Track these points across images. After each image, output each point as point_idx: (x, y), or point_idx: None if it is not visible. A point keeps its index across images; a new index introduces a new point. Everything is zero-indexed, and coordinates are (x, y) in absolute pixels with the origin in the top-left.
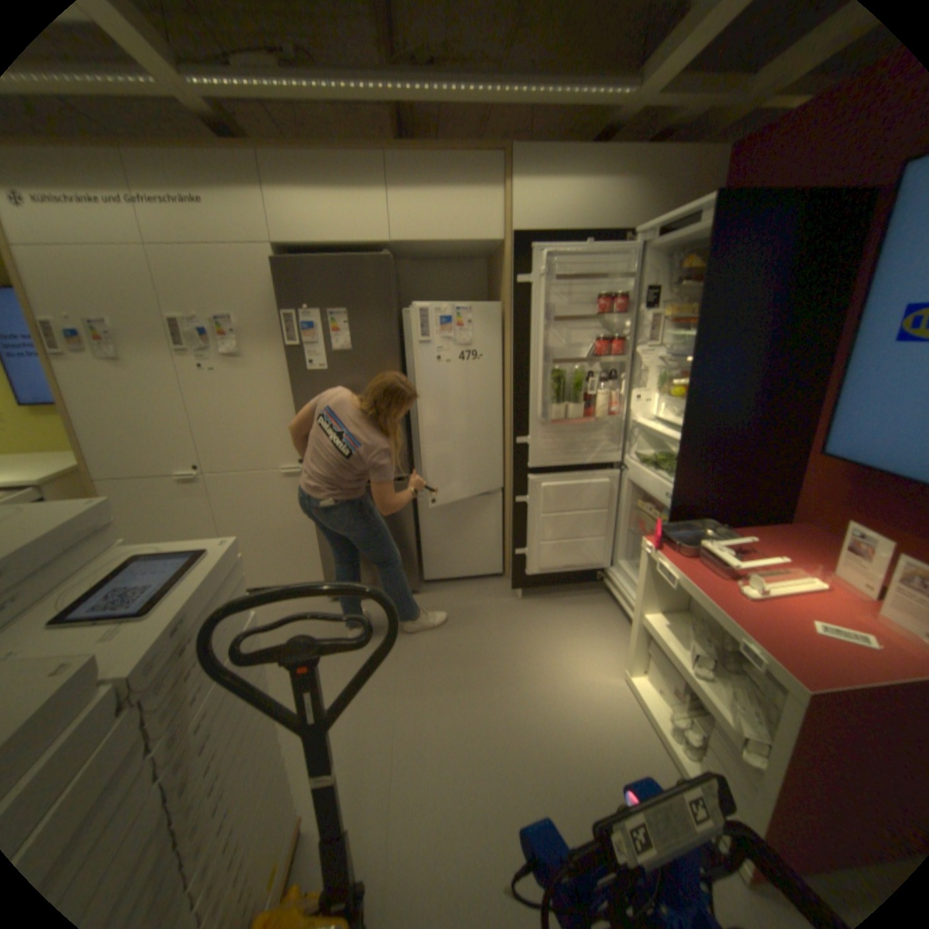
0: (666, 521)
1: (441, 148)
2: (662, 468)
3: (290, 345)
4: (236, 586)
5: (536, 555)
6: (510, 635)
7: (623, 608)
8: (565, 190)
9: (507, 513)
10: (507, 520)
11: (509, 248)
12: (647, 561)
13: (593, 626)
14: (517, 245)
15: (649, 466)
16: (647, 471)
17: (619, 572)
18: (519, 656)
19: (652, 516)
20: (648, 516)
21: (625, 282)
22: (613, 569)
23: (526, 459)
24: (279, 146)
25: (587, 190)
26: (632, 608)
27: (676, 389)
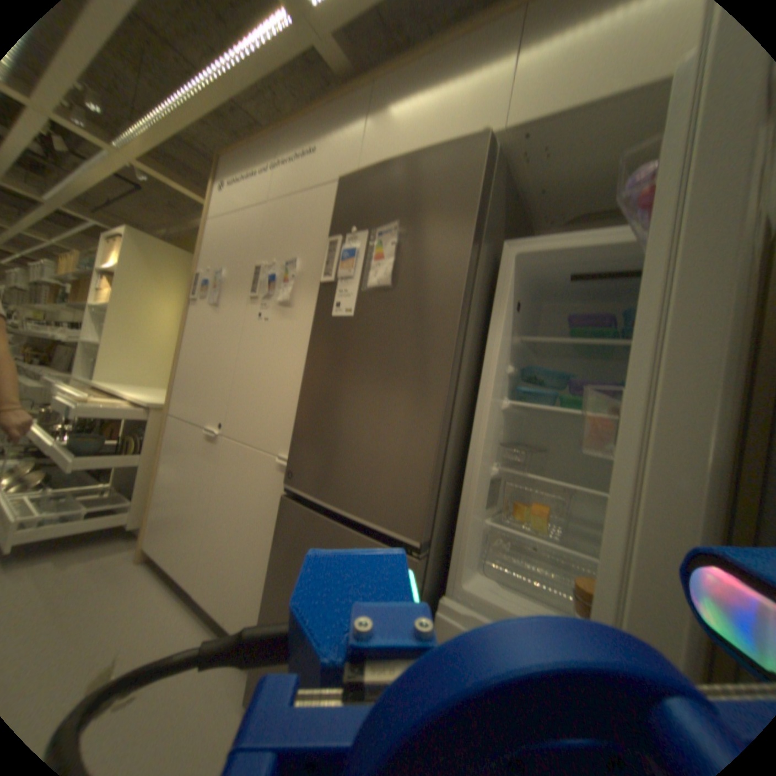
0: None
1: None
2: None
3: (324, 280)
4: None
5: None
6: None
7: None
8: None
9: None
10: None
11: None
12: None
13: None
14: None
15: None
16: None
17: None
18: None
19: None
20: None
21: None
22: None
23: None
24: (394, 62)
25: None
26: None
27: None
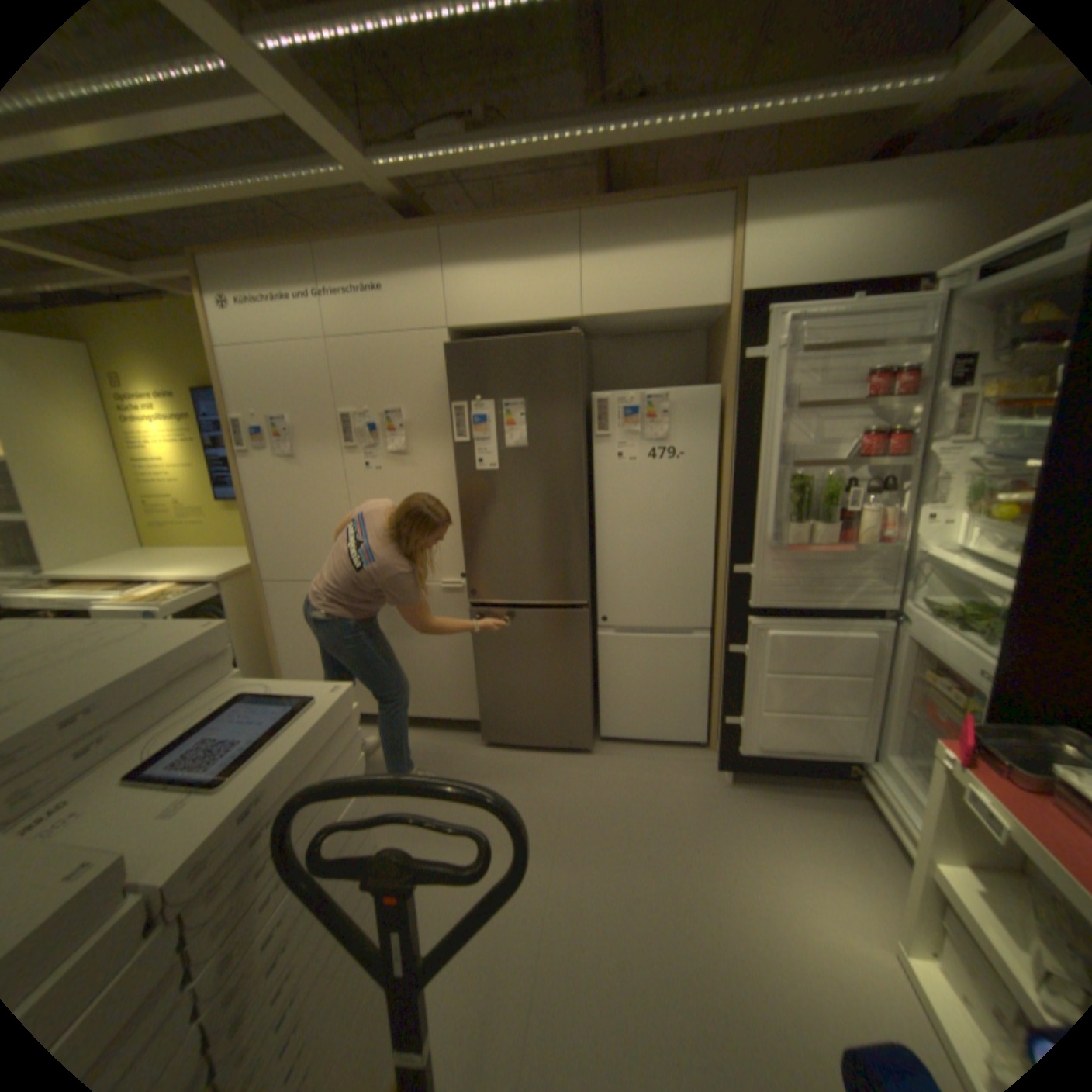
0: (980, 712)
1: (651, 197)
2: (975, 630)
3: (459, 441)
4: (351, 741)
5: (756, 730)
6: (712, 839)
7: (896, 833)
8: (823, 230)
9: (717, 663)
10: (717, 672)
11: (736, 314)
12: (946, 780)
13: (843, 851)
14: (748, 308)
15: (950, 623)
16: (945, 631)
17: (890, 774)
18: (723, 875)
19: (953, 700)
20: (945, 696)
21: (915, 349)
22: (879, 766)
23: (747, 595)
24: (463, 220)
25: (857, 226)
26: (912, 837)
27: (1004, 508)
